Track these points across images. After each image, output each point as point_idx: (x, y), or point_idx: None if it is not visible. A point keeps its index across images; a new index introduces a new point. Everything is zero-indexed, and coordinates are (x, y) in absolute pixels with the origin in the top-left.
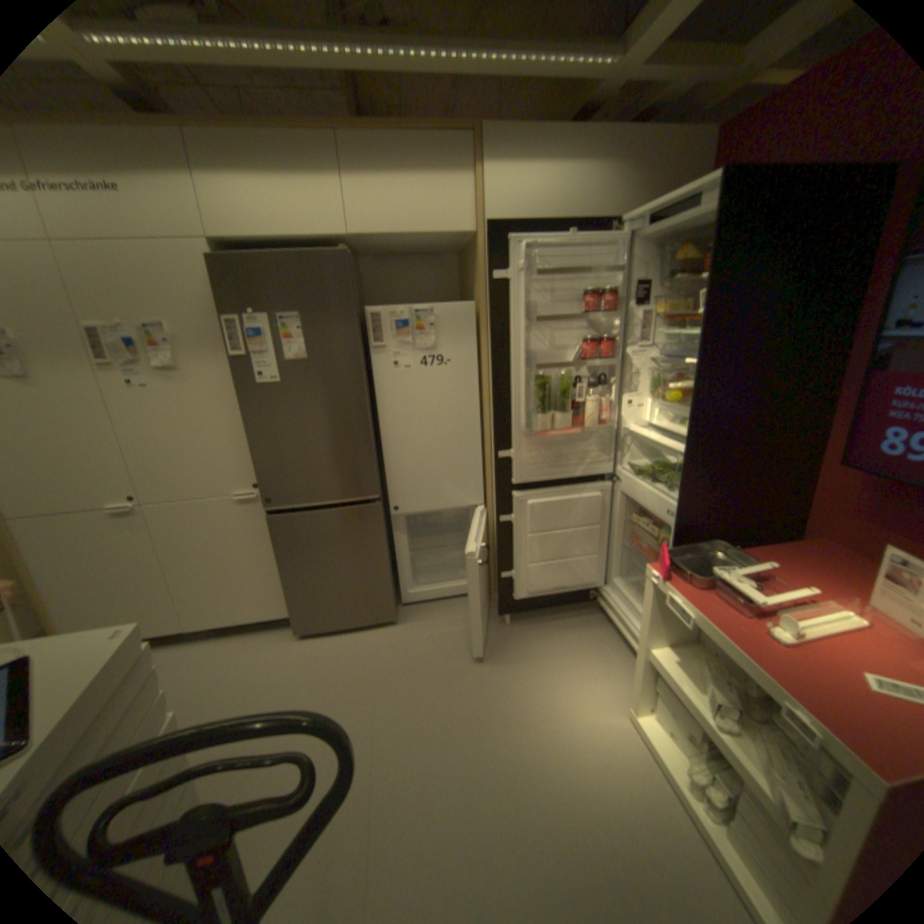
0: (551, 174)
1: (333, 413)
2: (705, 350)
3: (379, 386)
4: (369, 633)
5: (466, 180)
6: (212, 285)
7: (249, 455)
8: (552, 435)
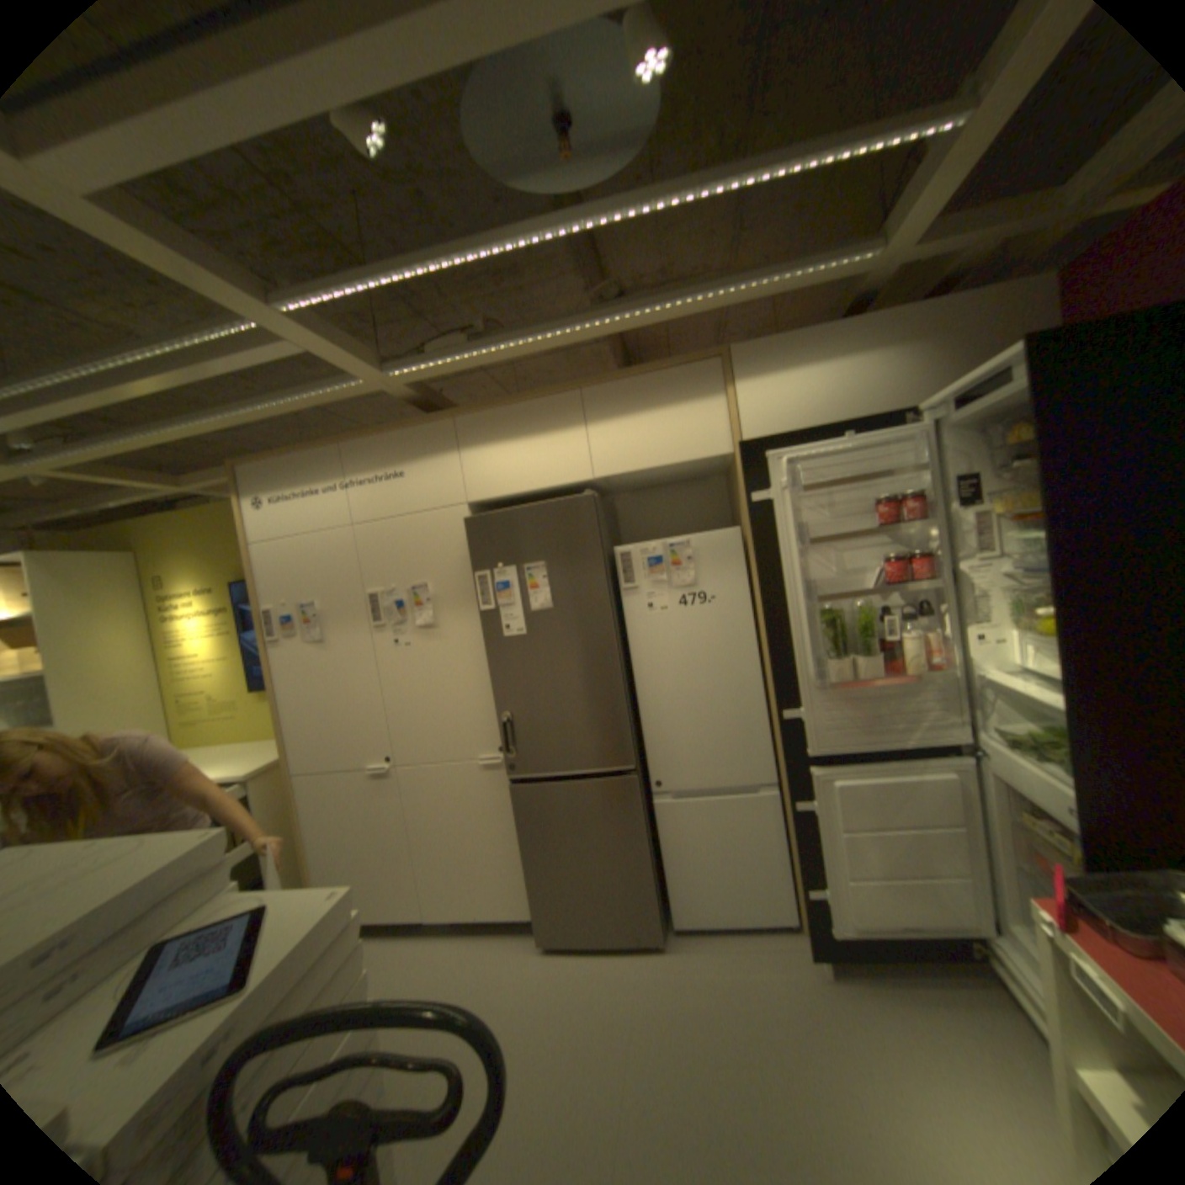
0: (819, 377)
1: (580, 666)
2: (1066, 561)
3: (632, 633)
4: (628, 960)
5: (717, 404)
6: (470, 545)
7: (496, 714)
8: (860, 687)
